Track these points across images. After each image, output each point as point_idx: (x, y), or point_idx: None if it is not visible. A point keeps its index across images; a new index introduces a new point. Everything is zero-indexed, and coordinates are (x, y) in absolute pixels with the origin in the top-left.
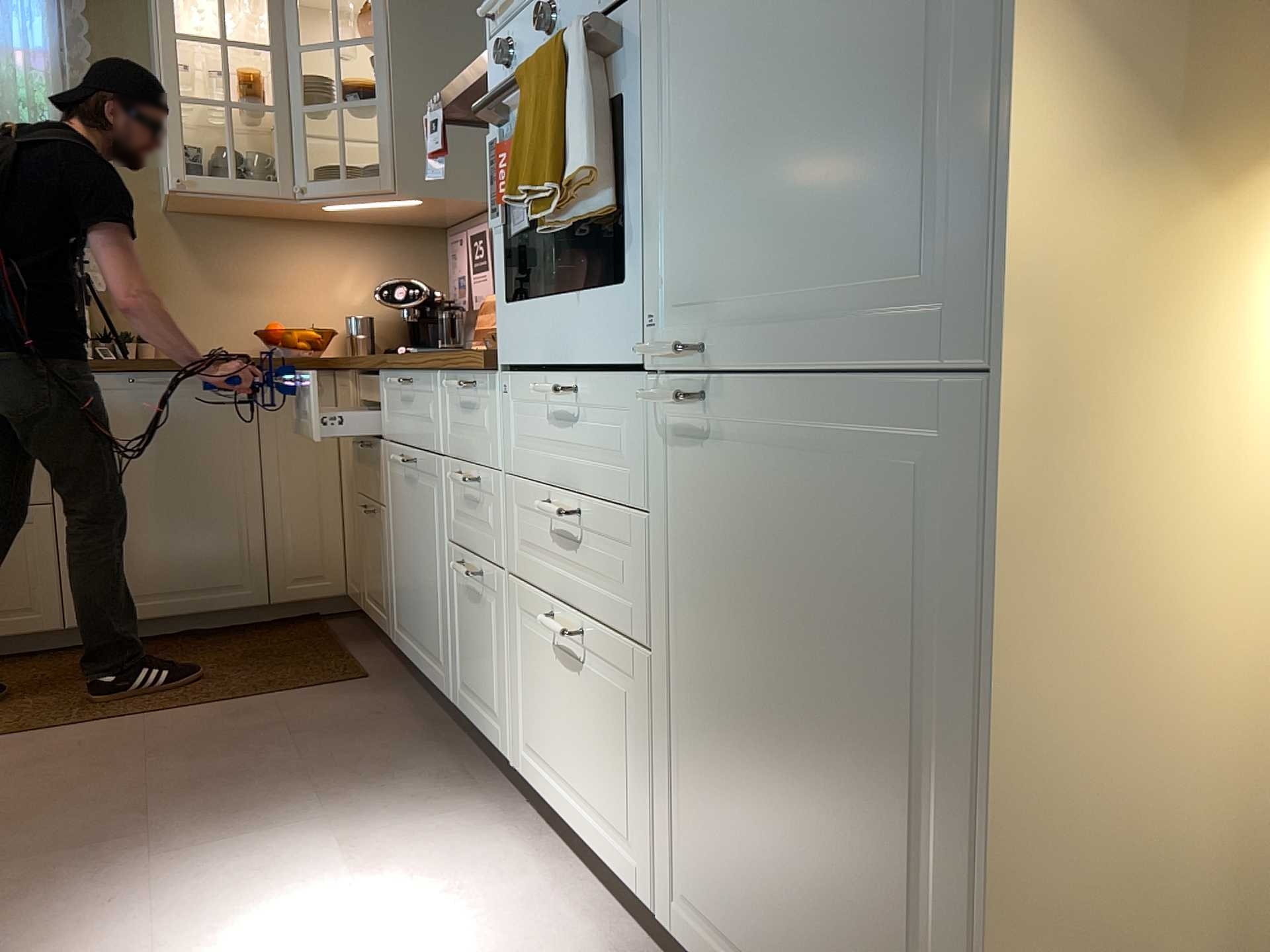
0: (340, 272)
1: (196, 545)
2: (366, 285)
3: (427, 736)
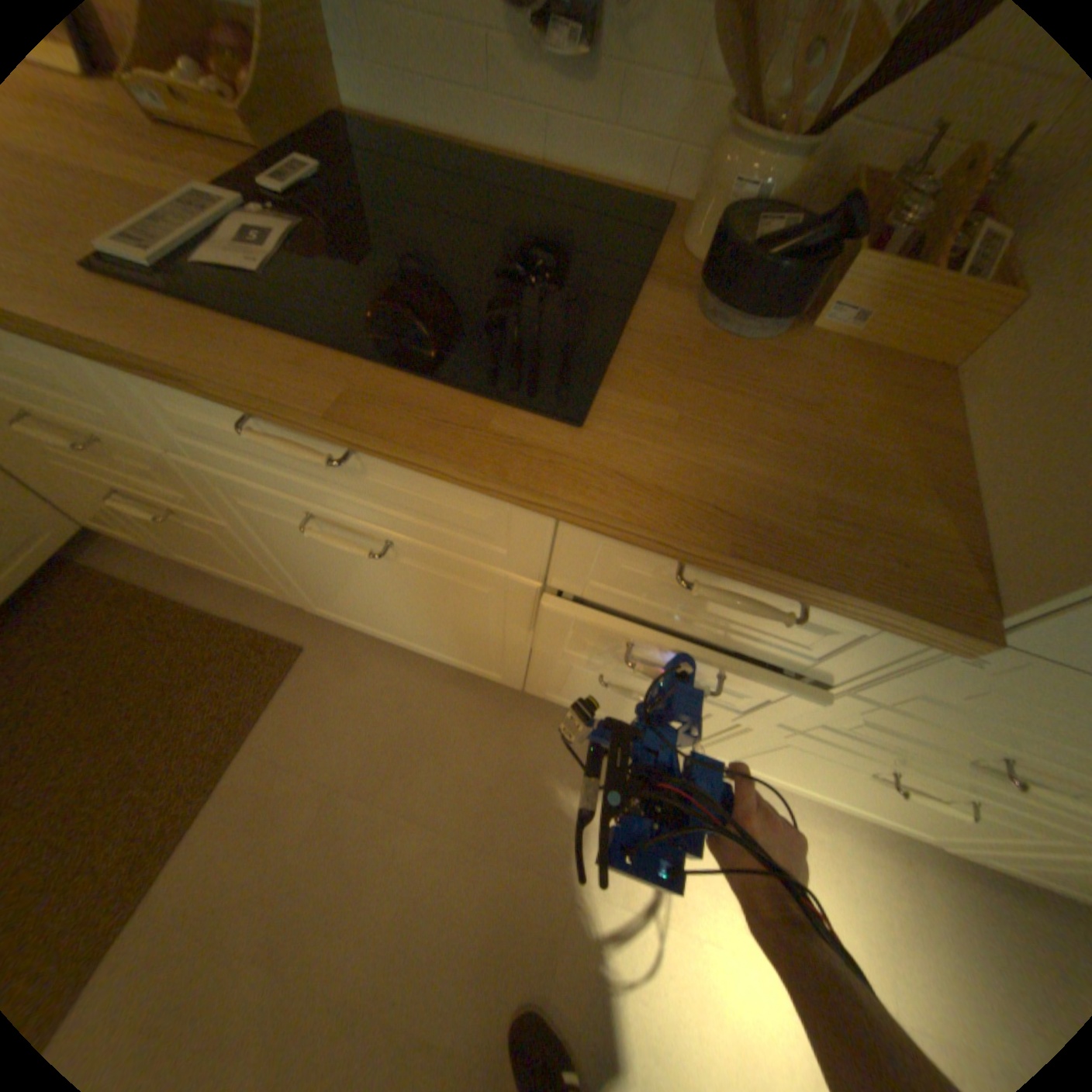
0: None
1: None
2: None
3: (481, 703)
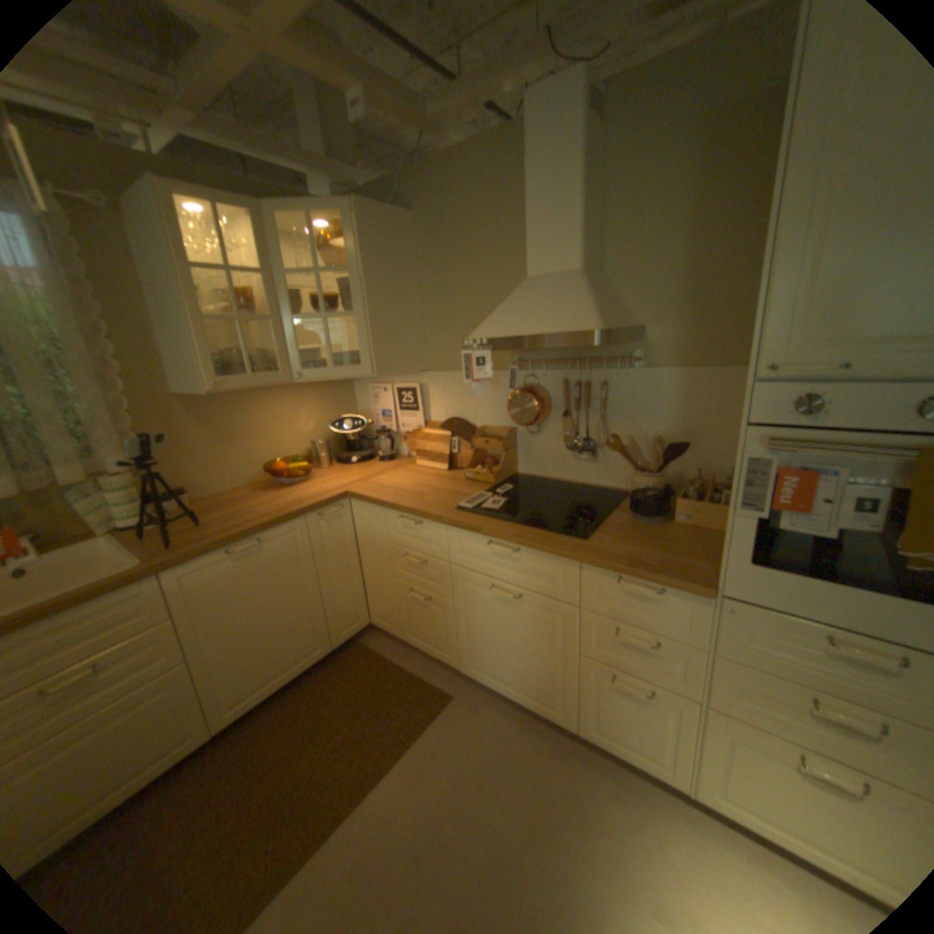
0: (296, 414)
1: (287, 640)
2: (313, 419)
3: (551, 749)
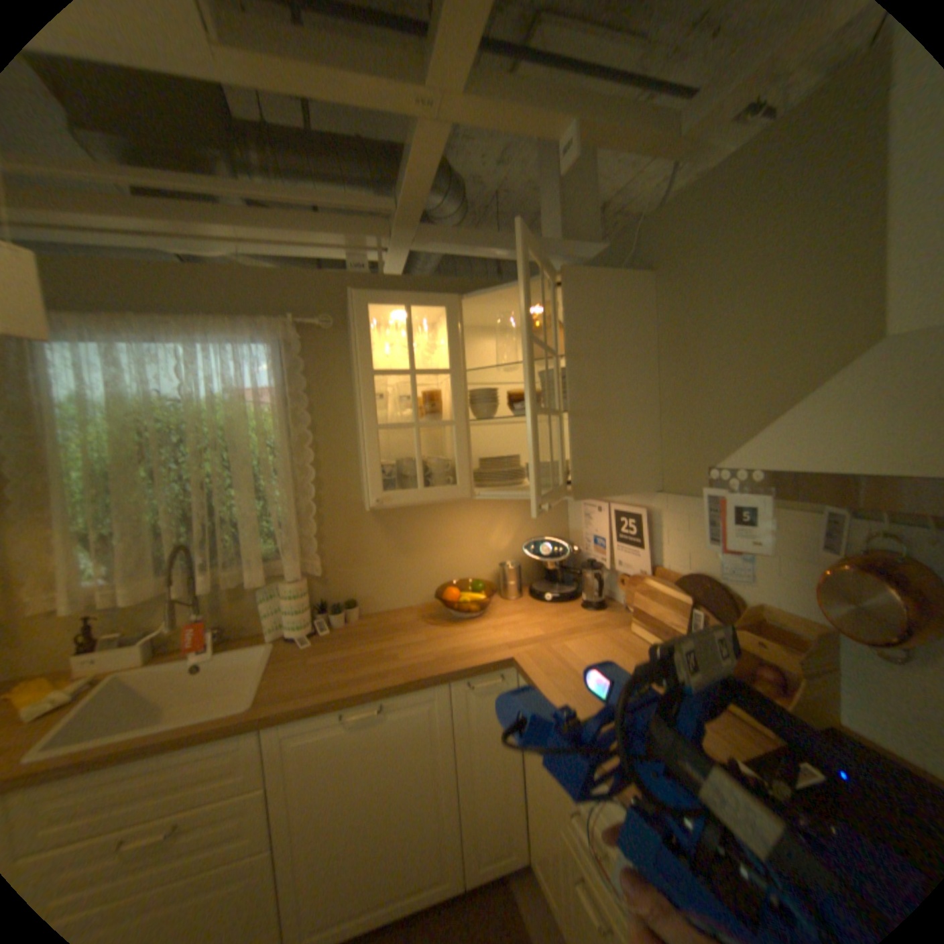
0: (492, 527)
1: (402, 857)
2: (511, 534)
3: None
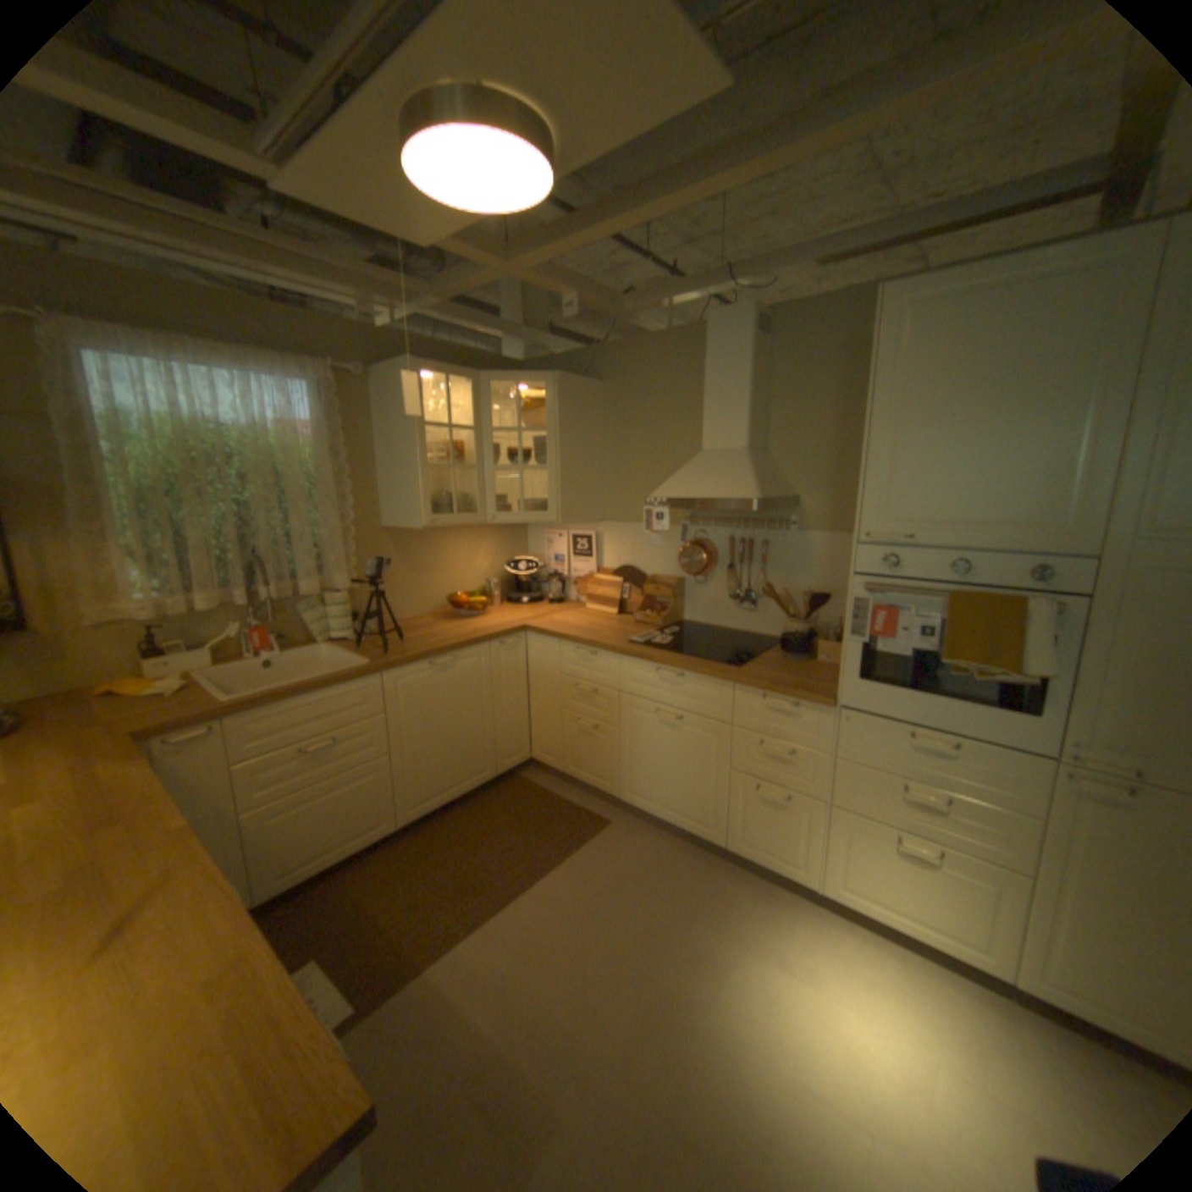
0: (476, 553)
1: (463, 755)
2: (489, 559)
3: (701, 864)
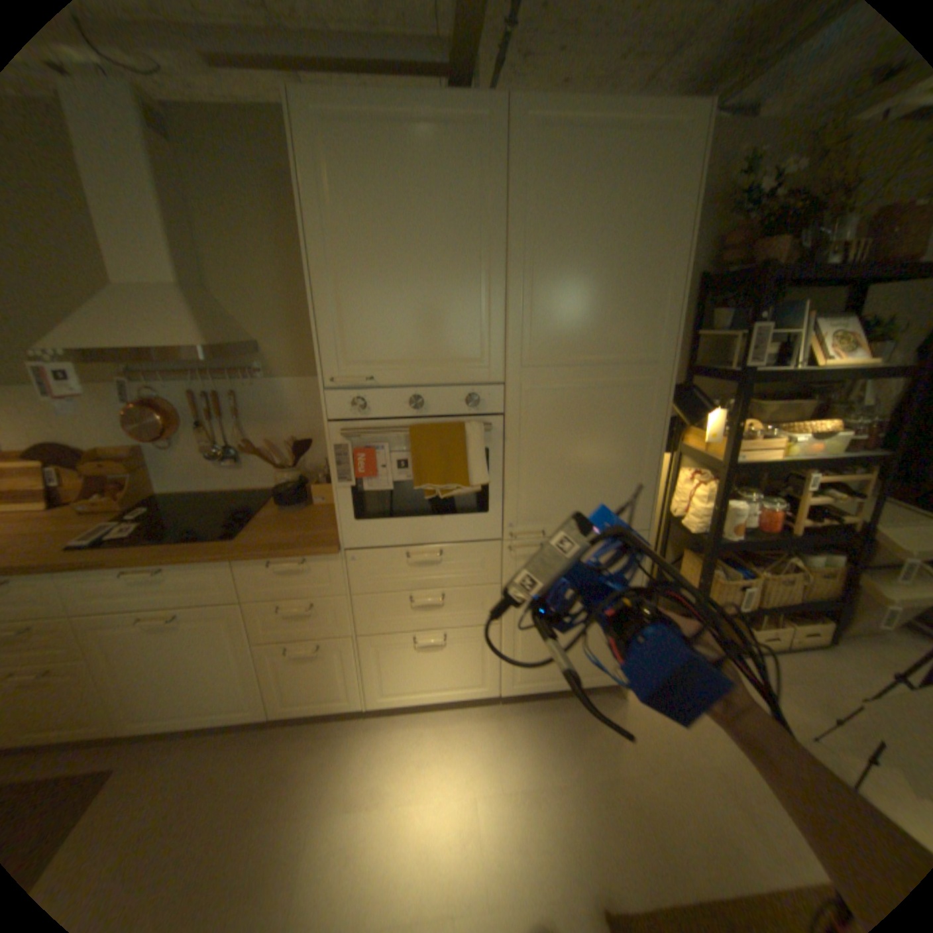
0: None
1: None
2: None
3: (244, 749)
